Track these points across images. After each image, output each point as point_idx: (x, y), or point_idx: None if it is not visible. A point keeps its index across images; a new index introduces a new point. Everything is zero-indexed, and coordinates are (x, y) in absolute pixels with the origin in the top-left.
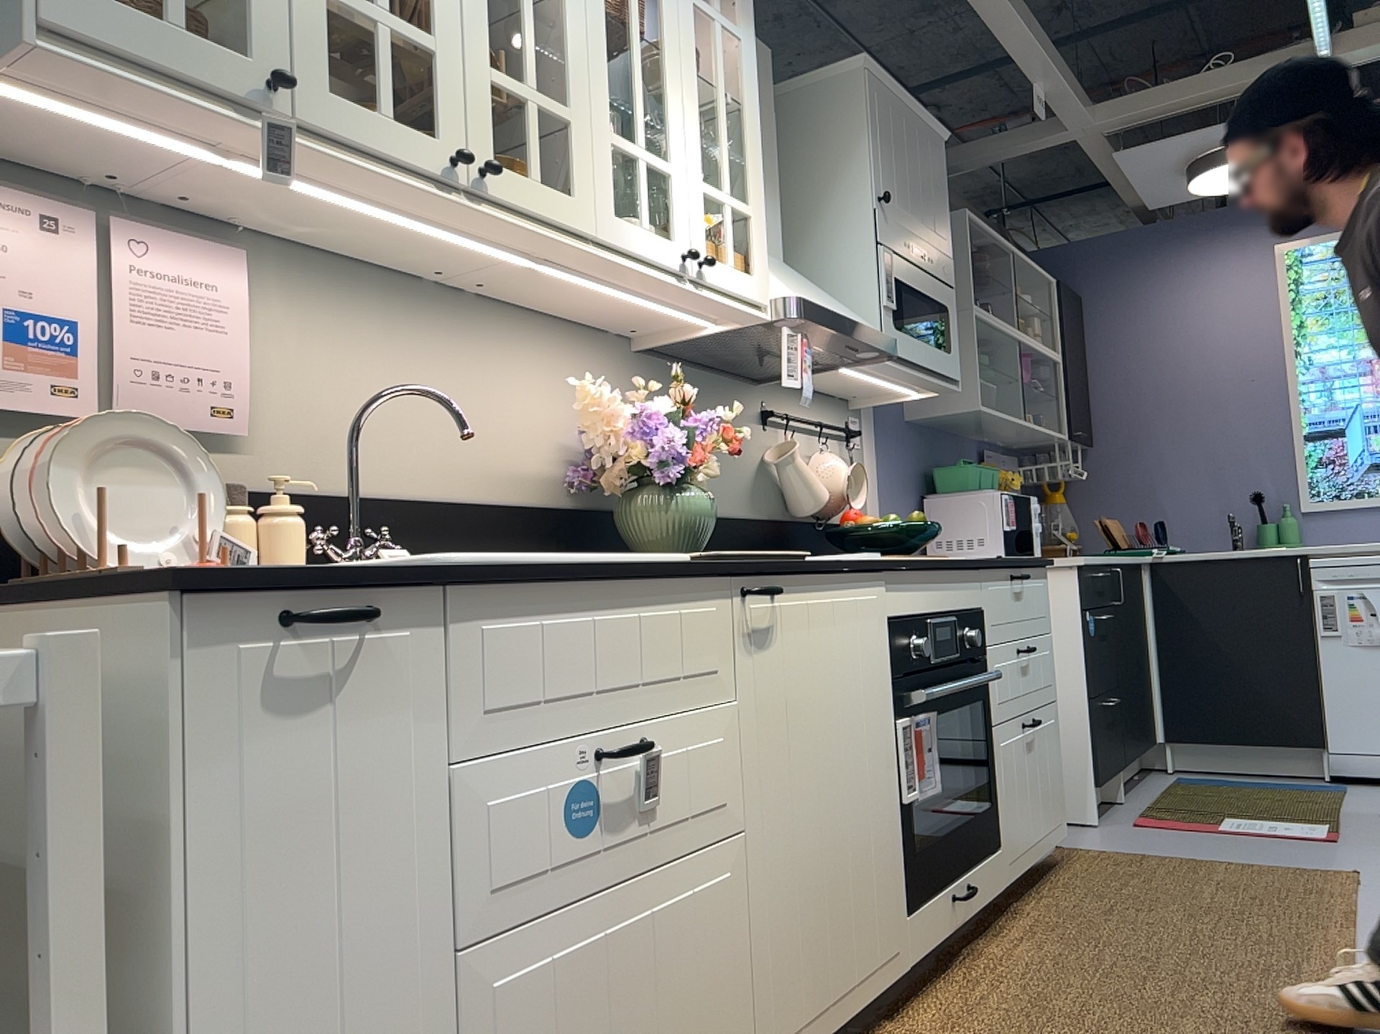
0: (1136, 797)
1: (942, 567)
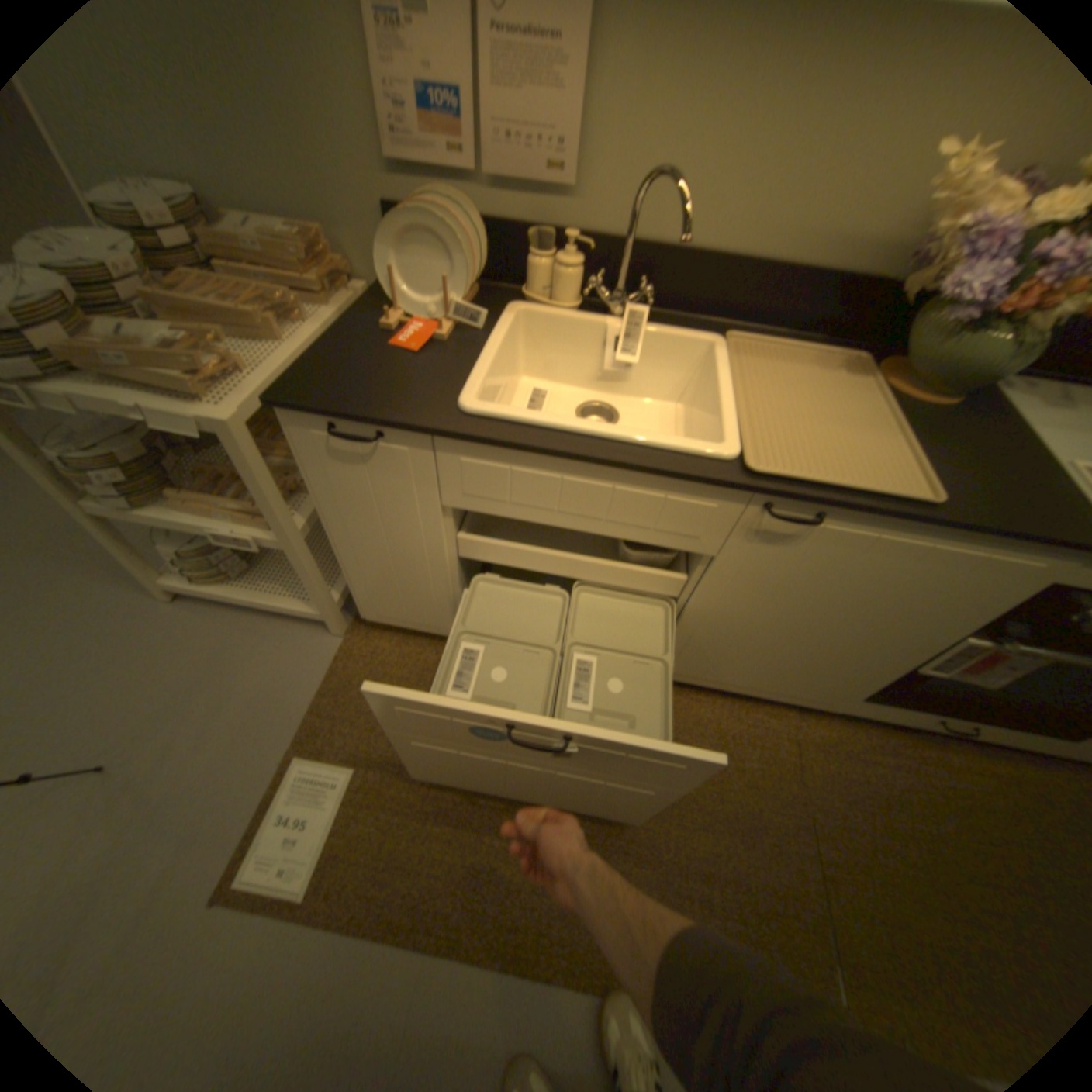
0: None
1: None
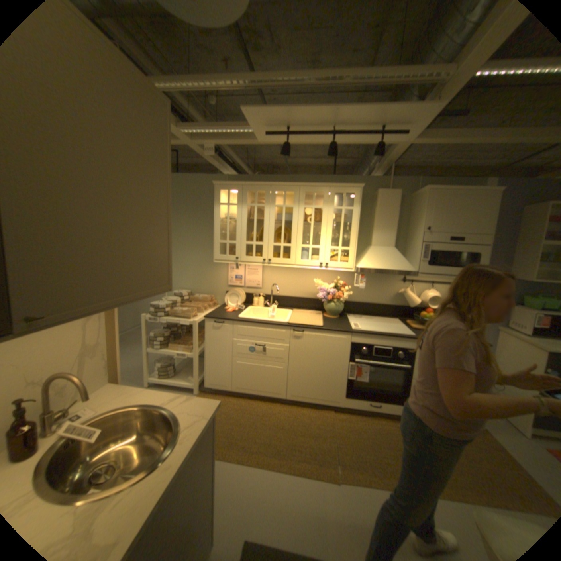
0: None
1: (383, 336)
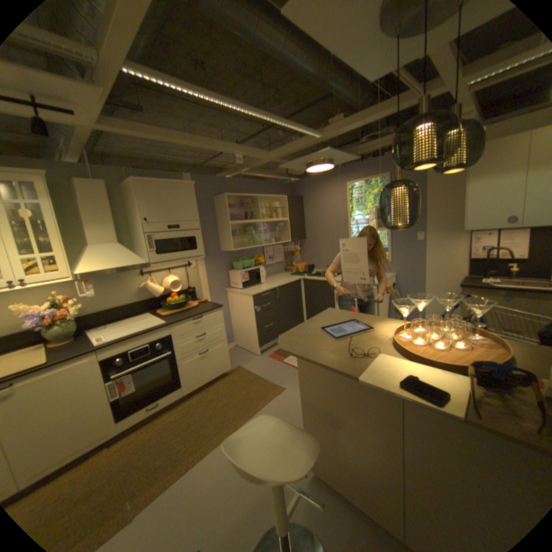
0: None
1: (134, 337)
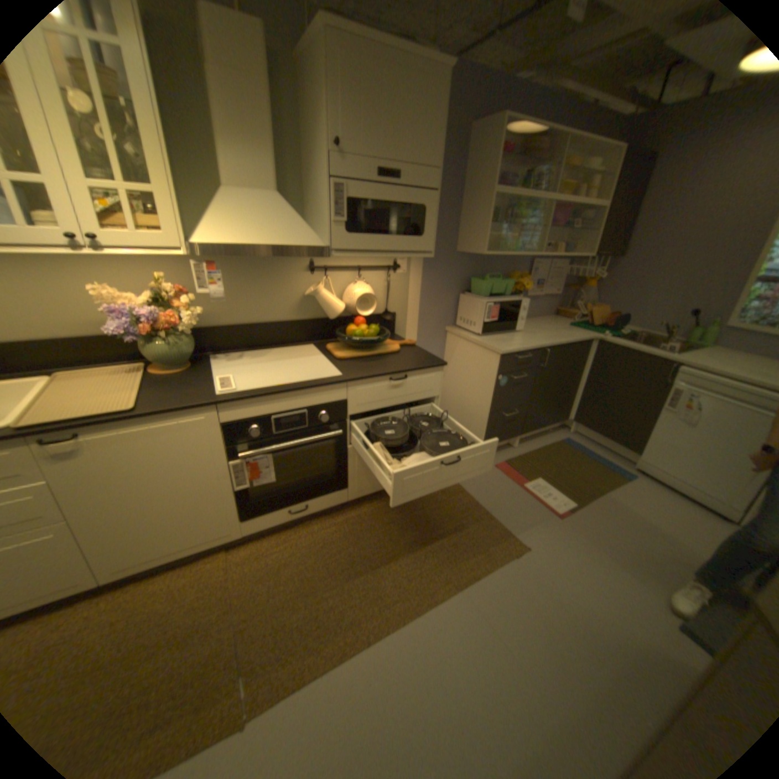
0: (525, 446)
1: (285, 392)
